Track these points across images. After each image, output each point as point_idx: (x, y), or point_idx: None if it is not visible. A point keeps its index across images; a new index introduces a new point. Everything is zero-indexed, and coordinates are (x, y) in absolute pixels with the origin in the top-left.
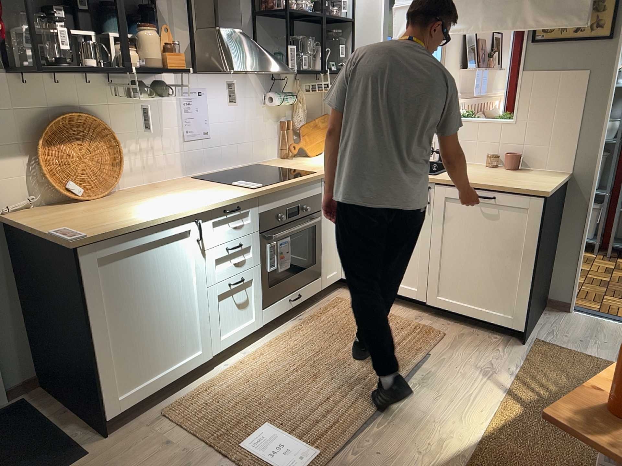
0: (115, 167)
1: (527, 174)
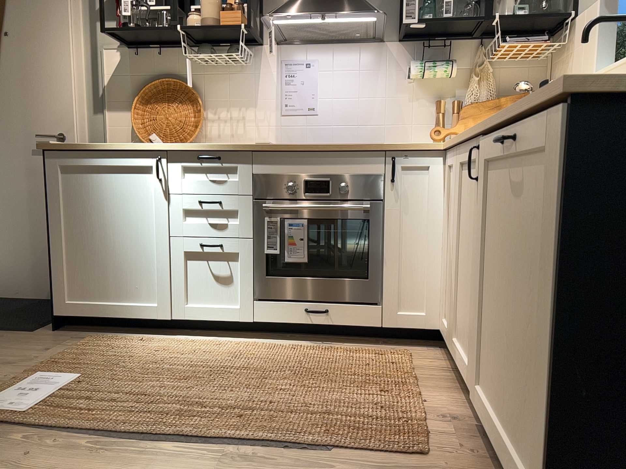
0: (196, 128)
1: None
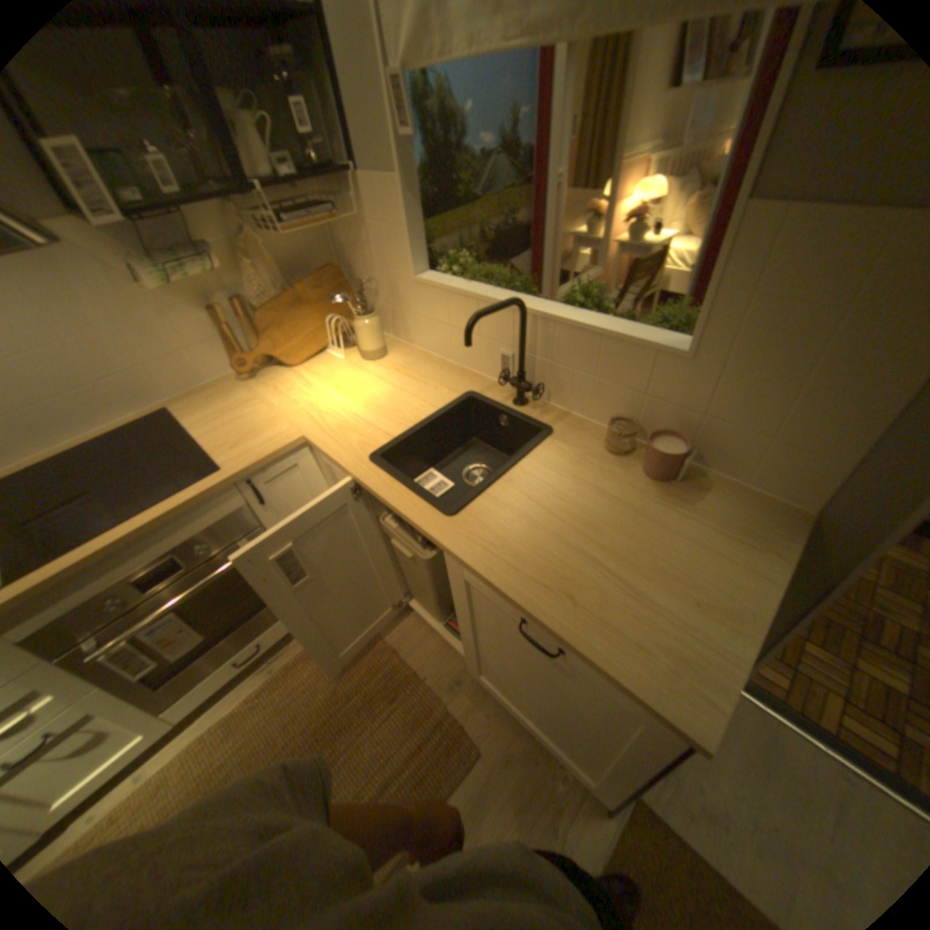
0: None
1: (683, 522)
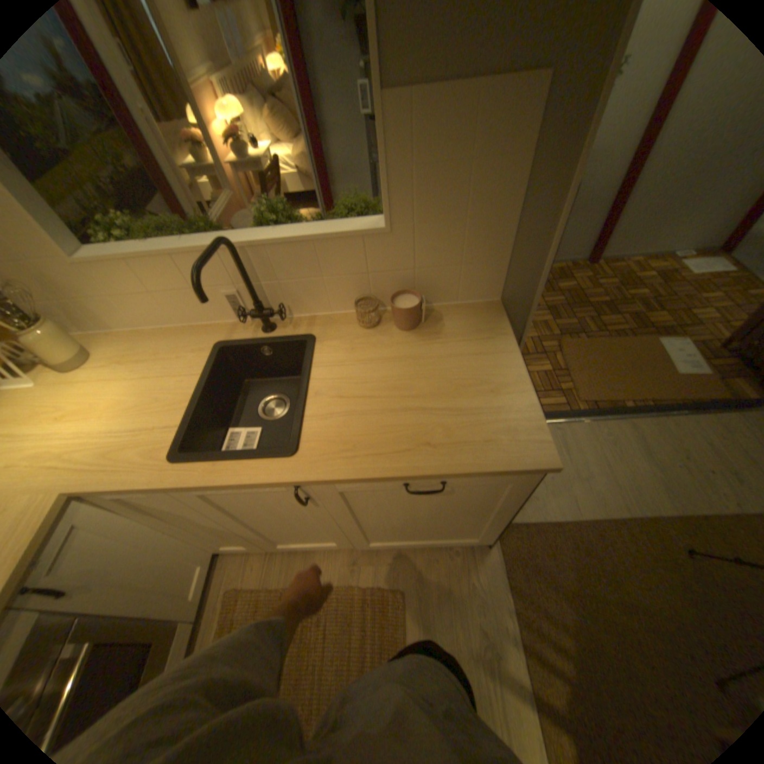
0: None
1: (444, 347)
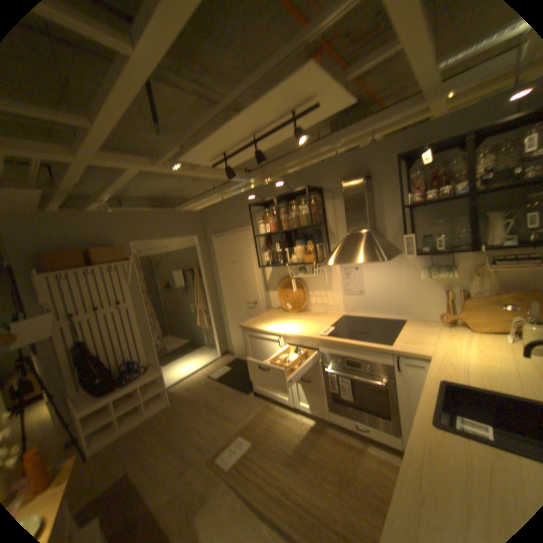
0: (305, 300)
1: None
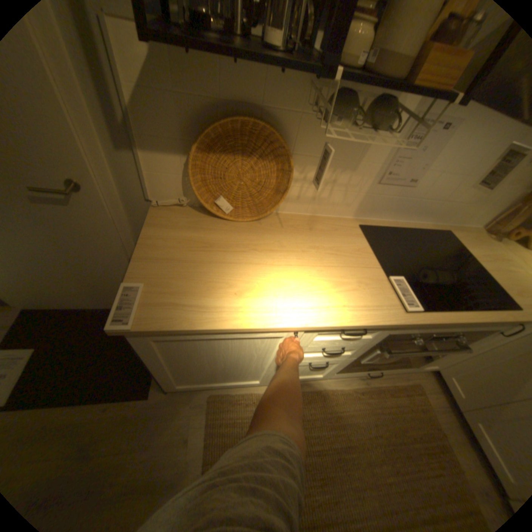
0: (278, 191)
1: None
